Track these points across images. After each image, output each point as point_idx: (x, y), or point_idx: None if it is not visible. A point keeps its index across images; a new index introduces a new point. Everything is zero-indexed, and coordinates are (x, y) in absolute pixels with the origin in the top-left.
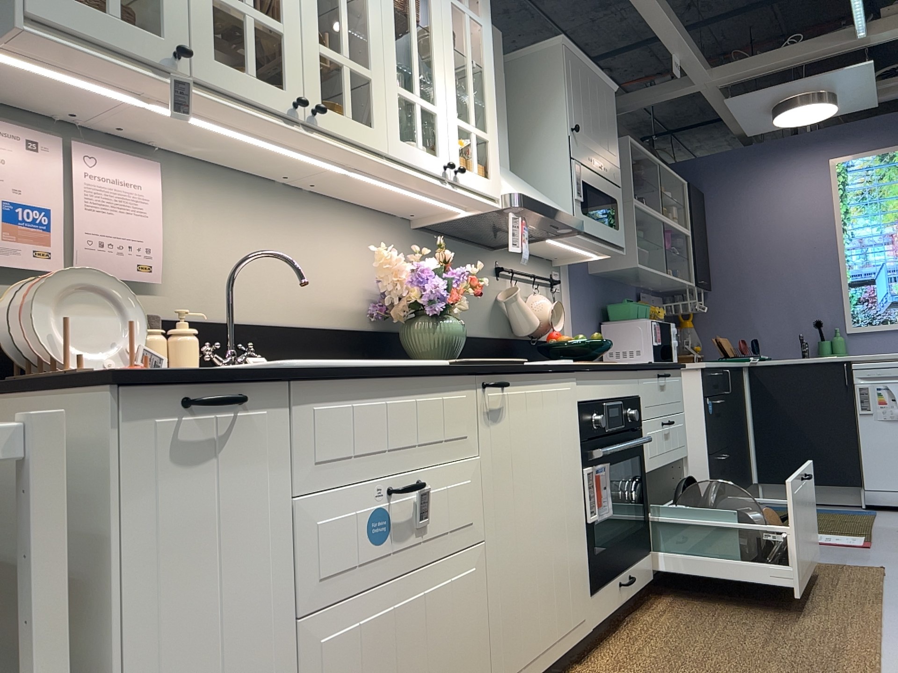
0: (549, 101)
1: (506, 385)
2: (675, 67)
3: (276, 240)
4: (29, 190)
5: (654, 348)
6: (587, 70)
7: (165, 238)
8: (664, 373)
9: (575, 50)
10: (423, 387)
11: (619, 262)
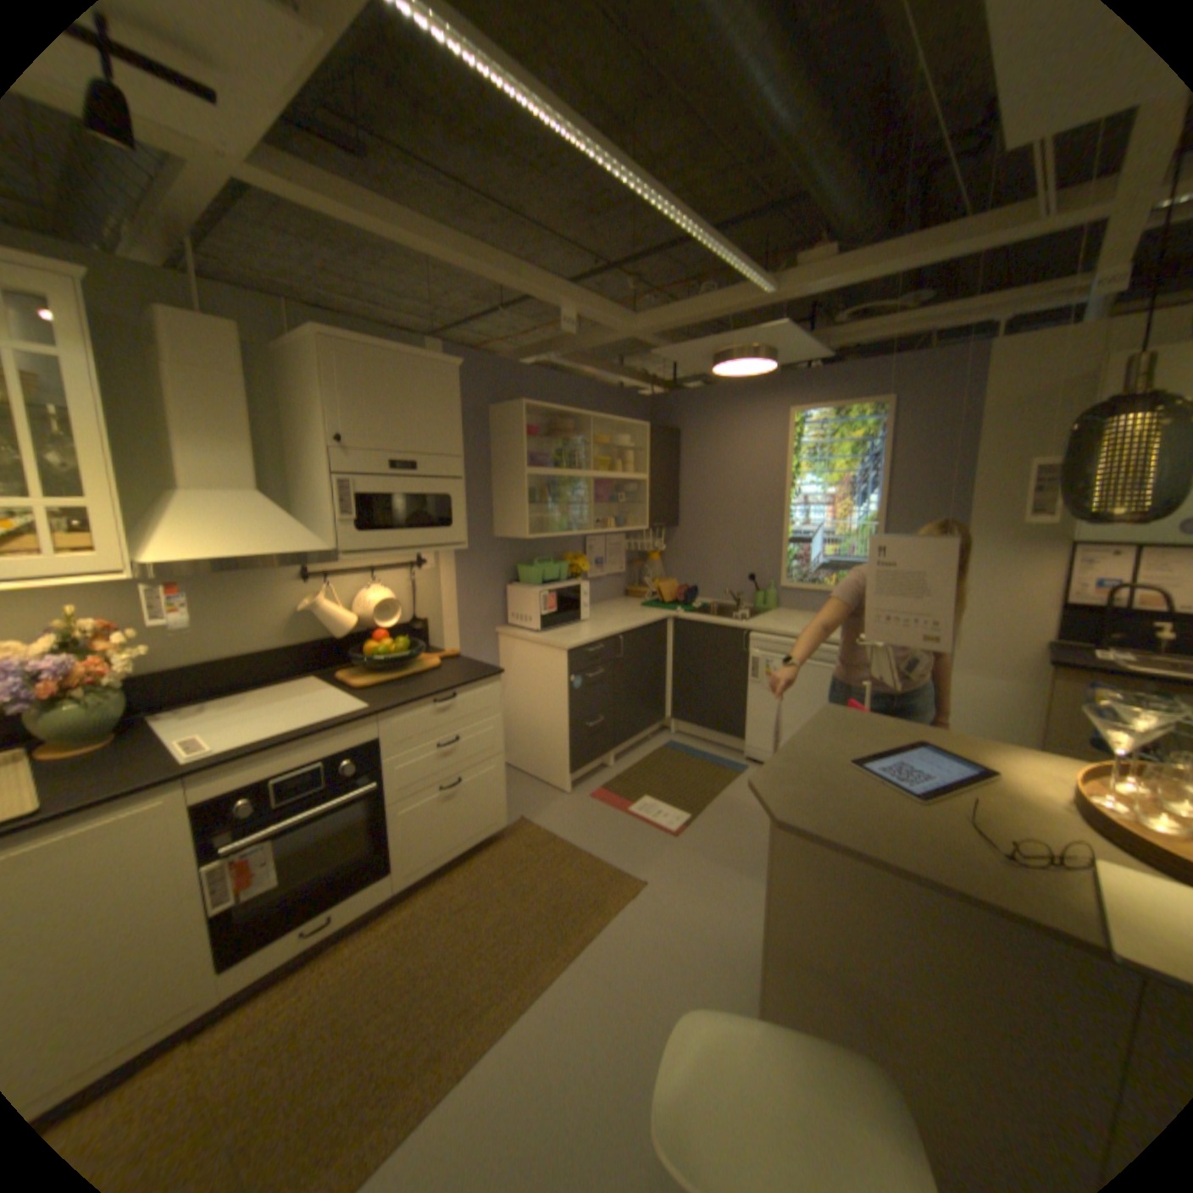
0: (313, 401)
1: None
2: (565, 322)
3: None
4: None
5: (543, 616)
6: (381, 354)
7: None
8: (449, 694)
9: (345, 336)
10: None
11: (514, 531)
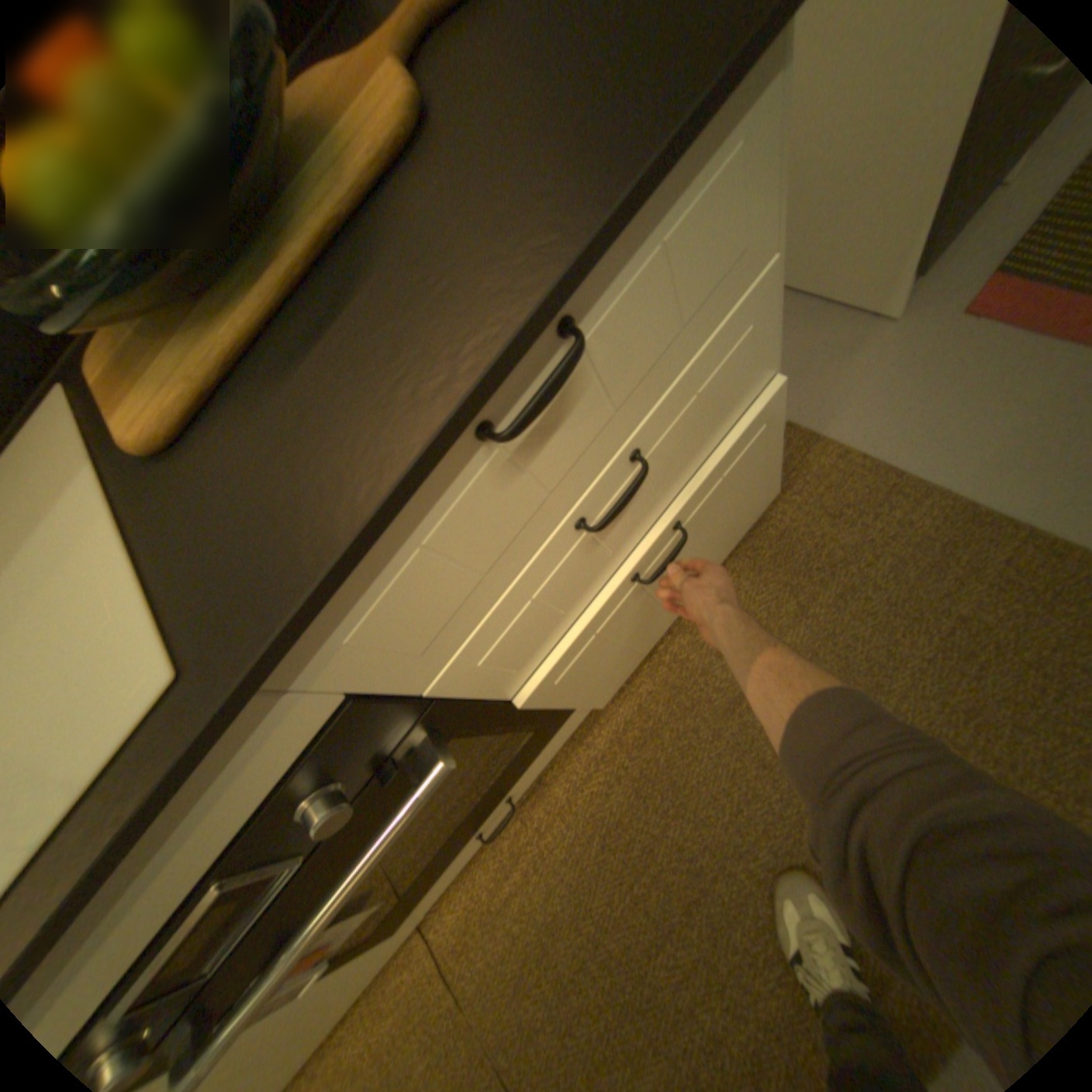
0: None
1: None
2: None
3: None
4: None
5: None
6: None
7: None
8: (534, 346)
9: None
10: None
11: None
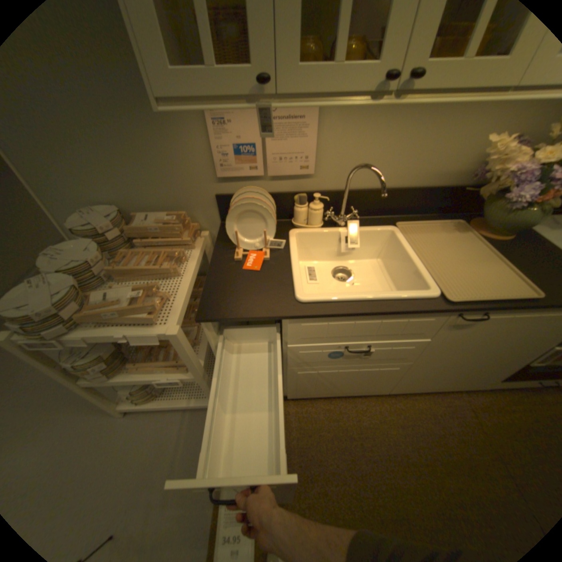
0: None
1: (485, 320)
2: None
3: (407, 128)
4: (244, 135)
5: None
6: None
7: (321, 144)
8: None
9: None
10: (395, 317)
11: None
